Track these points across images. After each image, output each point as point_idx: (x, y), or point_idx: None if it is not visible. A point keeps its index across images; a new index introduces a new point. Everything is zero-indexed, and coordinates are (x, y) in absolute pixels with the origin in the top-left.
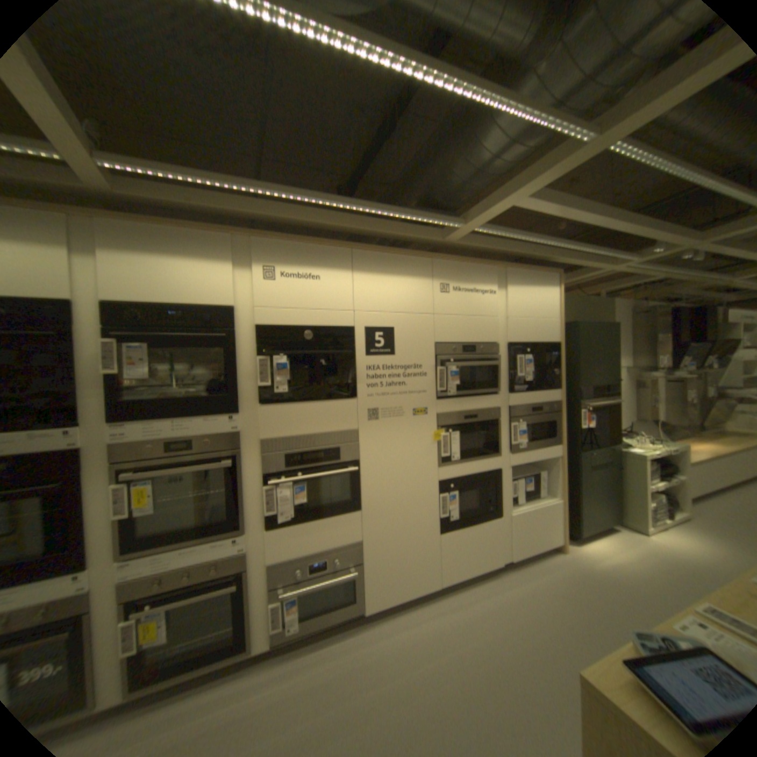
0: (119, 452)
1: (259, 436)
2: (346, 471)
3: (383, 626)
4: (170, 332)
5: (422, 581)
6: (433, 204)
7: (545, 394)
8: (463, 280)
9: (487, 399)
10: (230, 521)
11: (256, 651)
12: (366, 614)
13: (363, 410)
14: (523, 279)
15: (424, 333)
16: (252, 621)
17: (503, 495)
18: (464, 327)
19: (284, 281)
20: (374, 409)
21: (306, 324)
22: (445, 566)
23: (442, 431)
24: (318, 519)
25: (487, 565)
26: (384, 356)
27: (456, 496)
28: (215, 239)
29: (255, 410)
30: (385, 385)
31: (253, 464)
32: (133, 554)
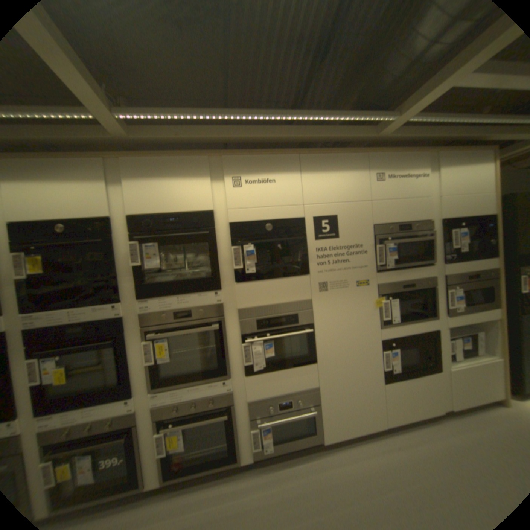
0: (145, 319)
1: (236, 306)
2: (304, 333)
3: (339, 454)
4: (171, 233)
5: (371, 421)
6: (367, 105)
7: (482, 263)
8: (397, 167)
9: (424, 270)
10: (220, 368)
11: (244, 463)
12: (325, 444)
13: (315, 283)
14: (456, 160)
15: (364, 217)
16: (240, 441)
17: (442, 353)
18: (400, 209)
19: (248, 186)
20: (324, 282)
21: (267, 218)
22: (391, 411)
23: (383, 298)
24: (284, 368)
25: (428, 412)
26: (330, 238)
27: (398, 353)
28: (197, 160)
29: (233, 287)
30: (332, 263)
31: (234, 326)
32: (159, 389)
